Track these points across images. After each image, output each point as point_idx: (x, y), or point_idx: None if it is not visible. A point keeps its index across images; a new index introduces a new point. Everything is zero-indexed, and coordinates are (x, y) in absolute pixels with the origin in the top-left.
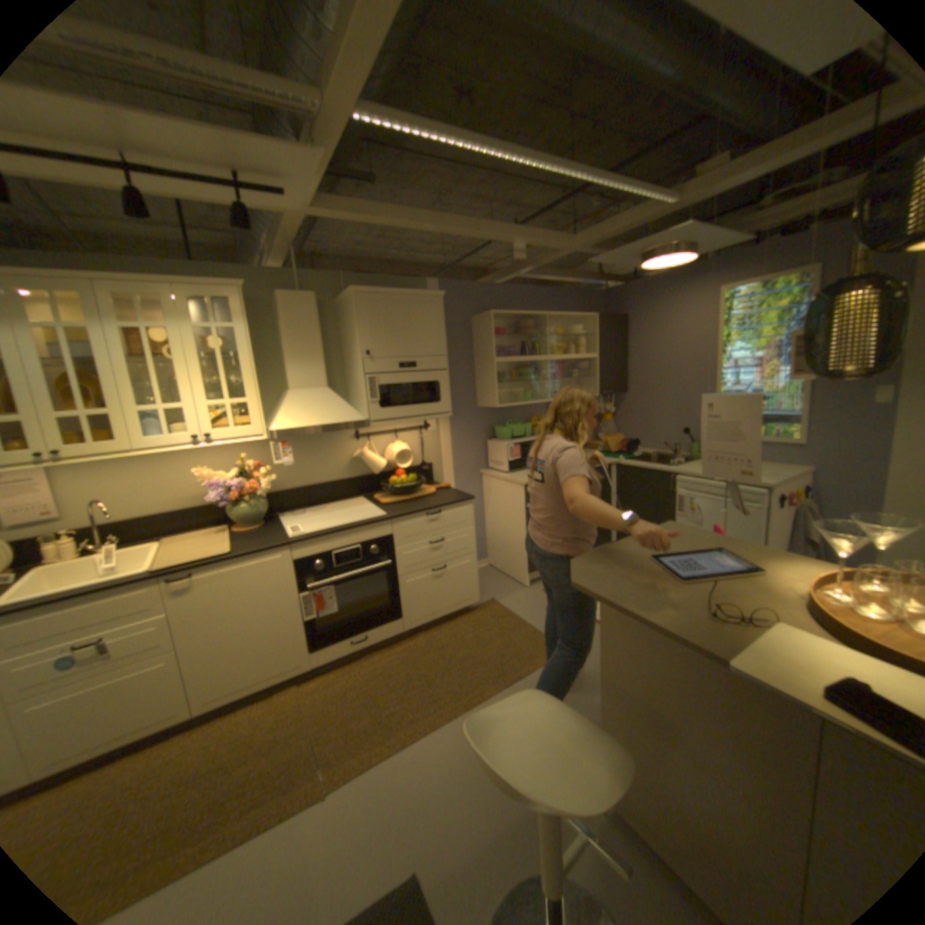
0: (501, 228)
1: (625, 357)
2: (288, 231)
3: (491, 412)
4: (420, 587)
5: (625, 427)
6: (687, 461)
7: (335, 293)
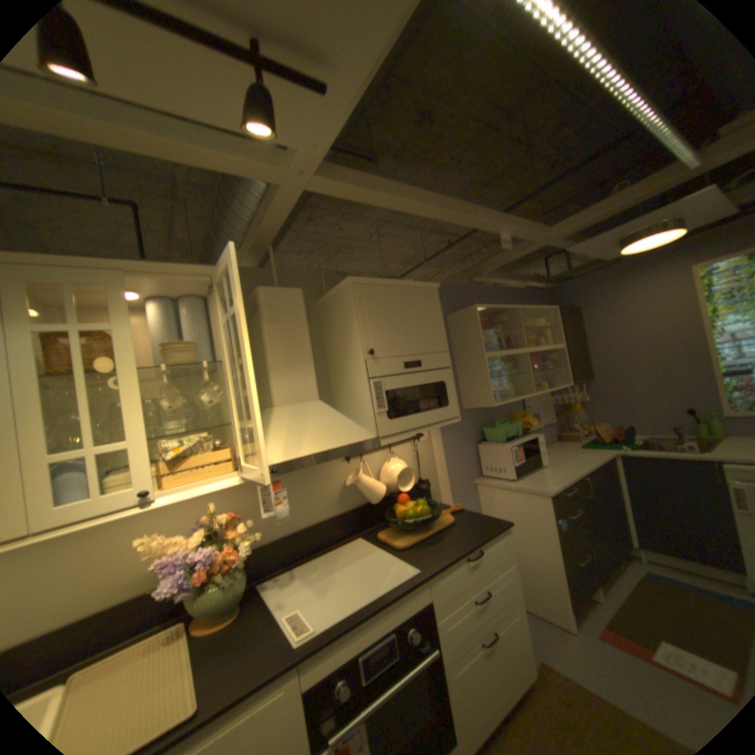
0: (495, 215)
1: (585, 346)
2: (274, 217)
3: (475, 413)
4: (471, 681)
5: (595, 415)
6: (690, 444)
7: (316, 293)
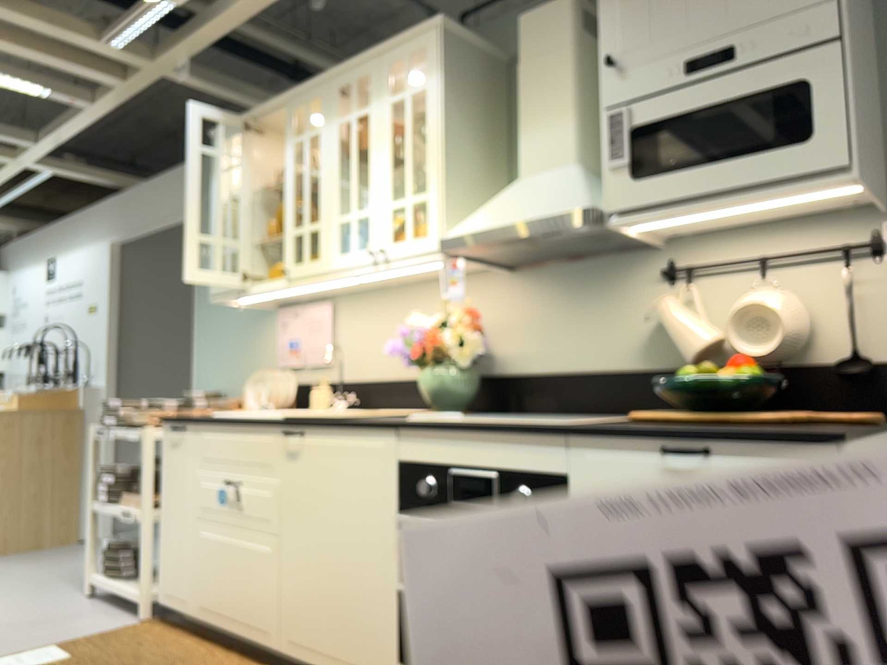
0: None
1: None
2: None
3: None
4: None
5: None
6: None
7: None
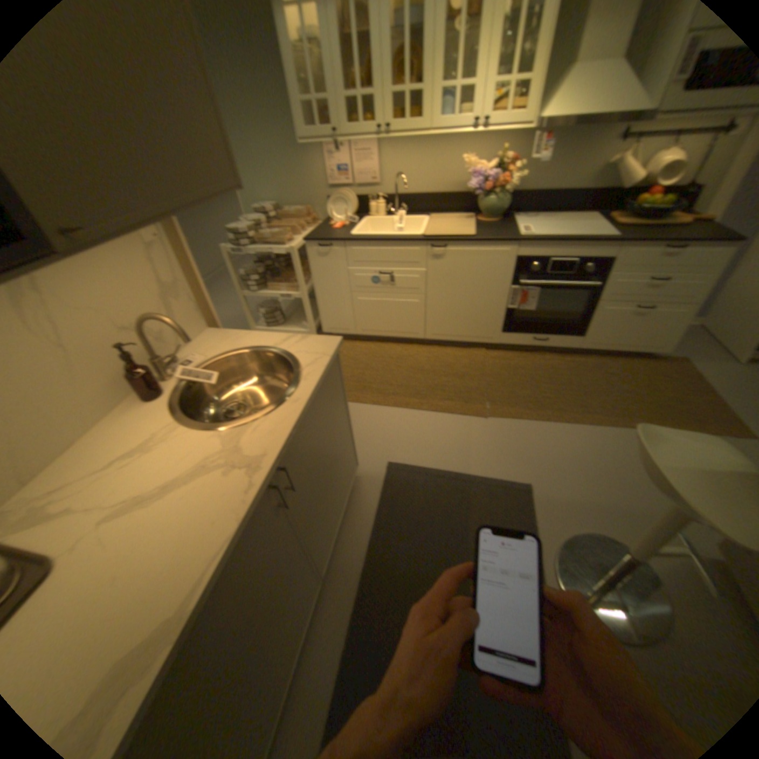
0: None
1: None
2: None
3: None
4: (615, 318)
5: None
6: None
7: None
